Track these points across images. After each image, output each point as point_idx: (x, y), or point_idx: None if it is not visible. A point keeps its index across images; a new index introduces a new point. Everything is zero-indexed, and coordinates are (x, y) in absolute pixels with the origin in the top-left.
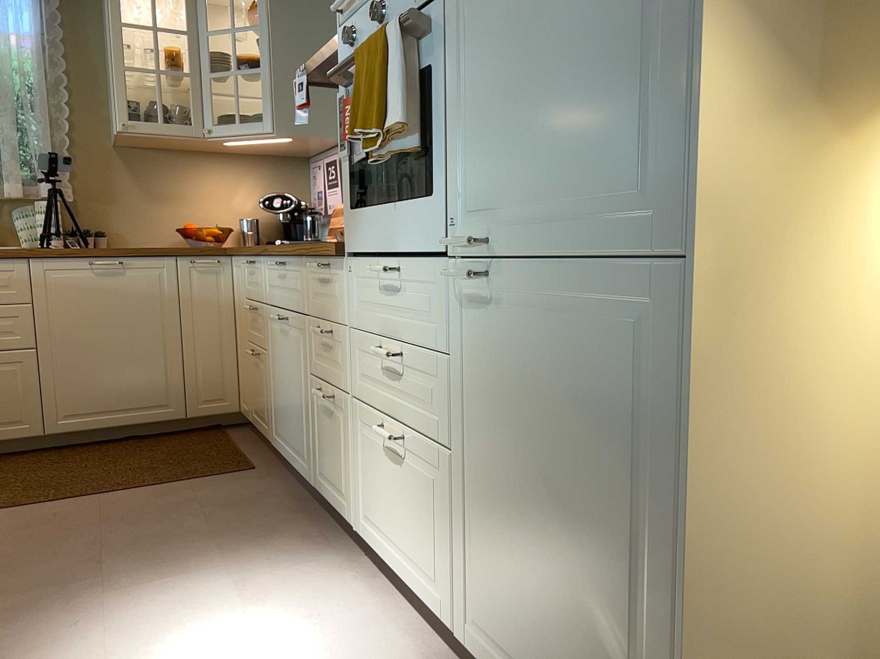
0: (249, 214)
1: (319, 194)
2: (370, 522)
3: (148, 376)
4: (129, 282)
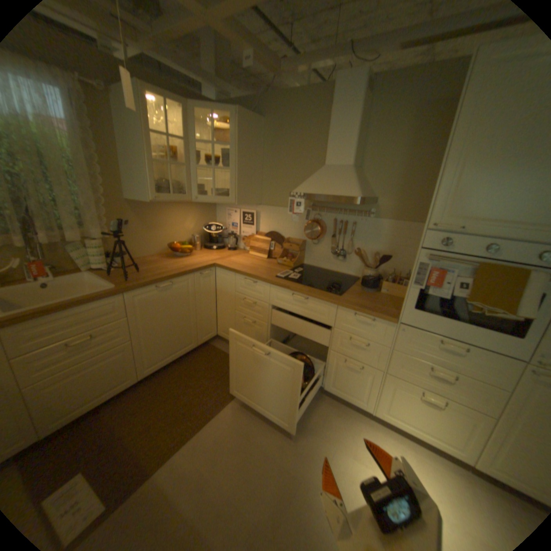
0: (192, 232)
1: (234, 225)
2: (391, 416)
3: (183, 334)
4: (174, 292)
